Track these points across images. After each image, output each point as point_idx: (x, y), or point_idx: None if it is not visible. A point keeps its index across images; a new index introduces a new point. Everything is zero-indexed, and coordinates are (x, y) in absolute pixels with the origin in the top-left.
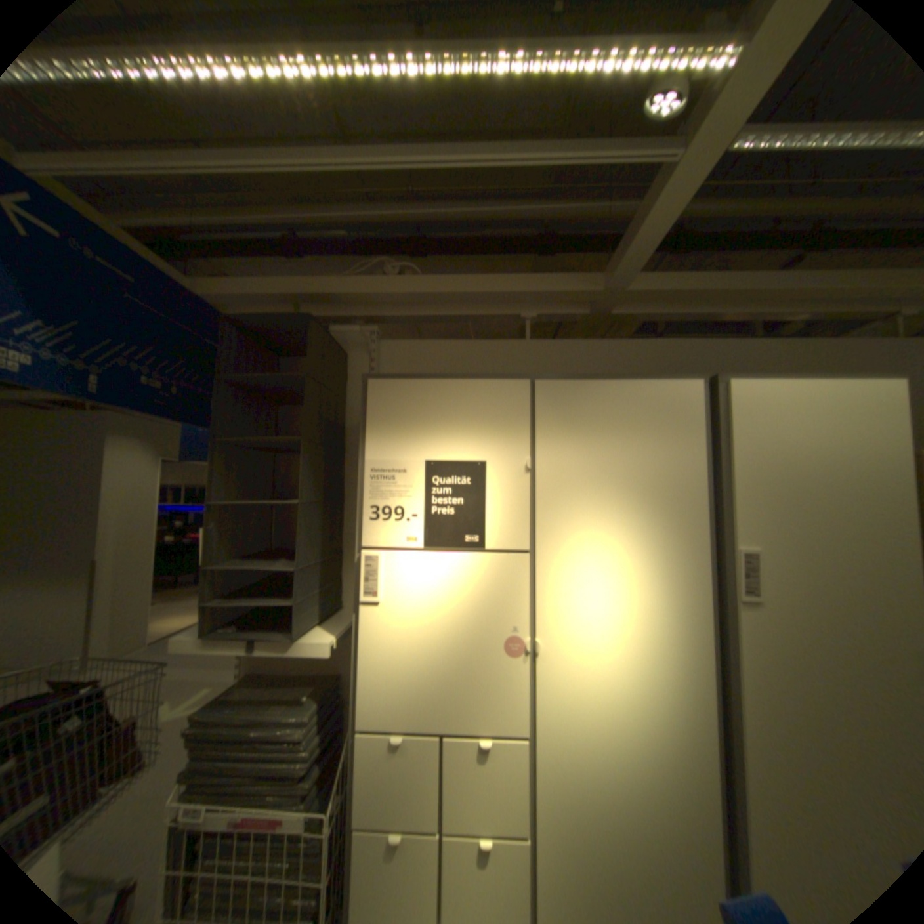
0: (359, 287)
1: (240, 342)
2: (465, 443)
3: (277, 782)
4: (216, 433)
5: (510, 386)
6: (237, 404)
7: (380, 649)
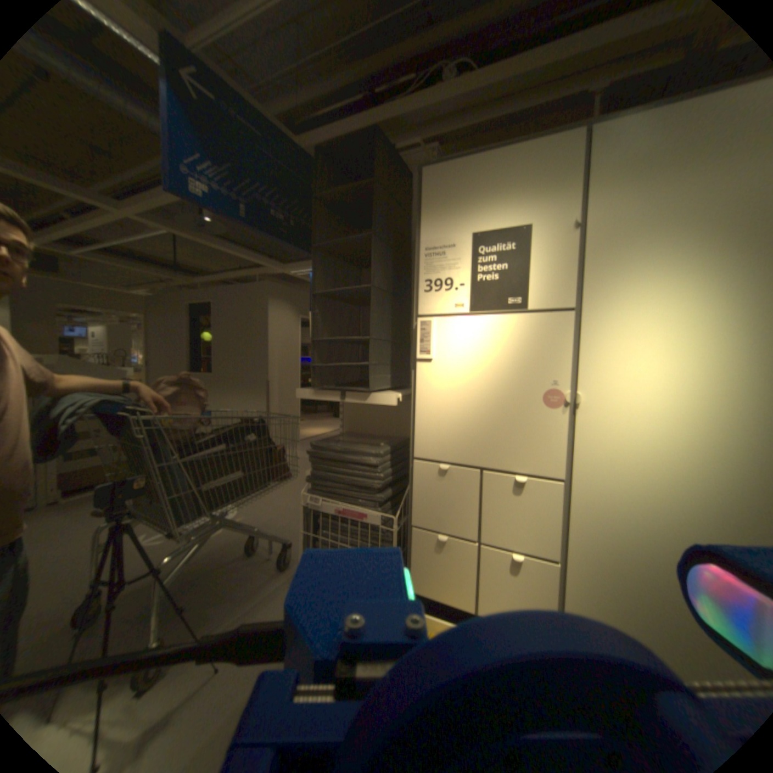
0: (418, 103)
1: (328, 171)
2: (511, 209)
3: (364, 491)
4: (314, 242)
5: (561, 140)
6: (328, 223)
7: (432, 397)
